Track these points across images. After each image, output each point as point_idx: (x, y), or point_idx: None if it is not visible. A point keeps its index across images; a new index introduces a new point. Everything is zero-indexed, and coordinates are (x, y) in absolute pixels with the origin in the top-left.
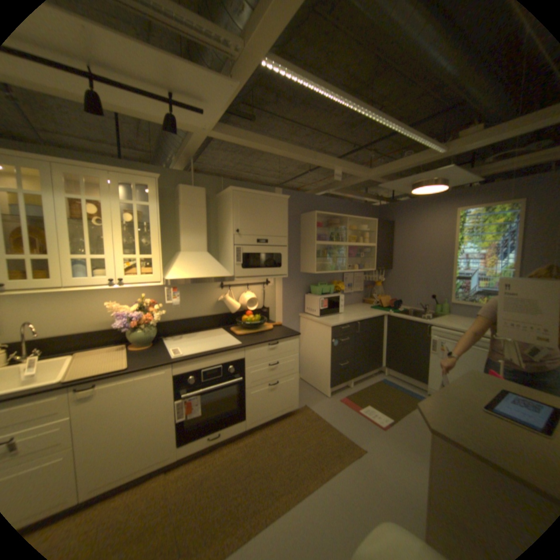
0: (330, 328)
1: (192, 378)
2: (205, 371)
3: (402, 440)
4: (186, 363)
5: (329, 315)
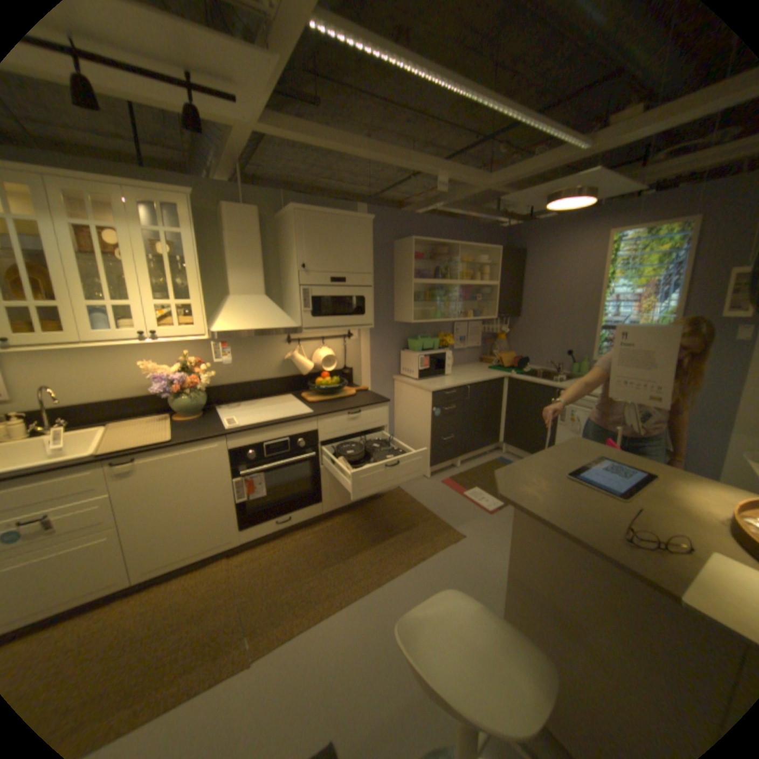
0: (430, 393)
1: (253, 452)
2: (269, 444)
3: (510, 524)
4: (245, 434)
5: (431, 377)
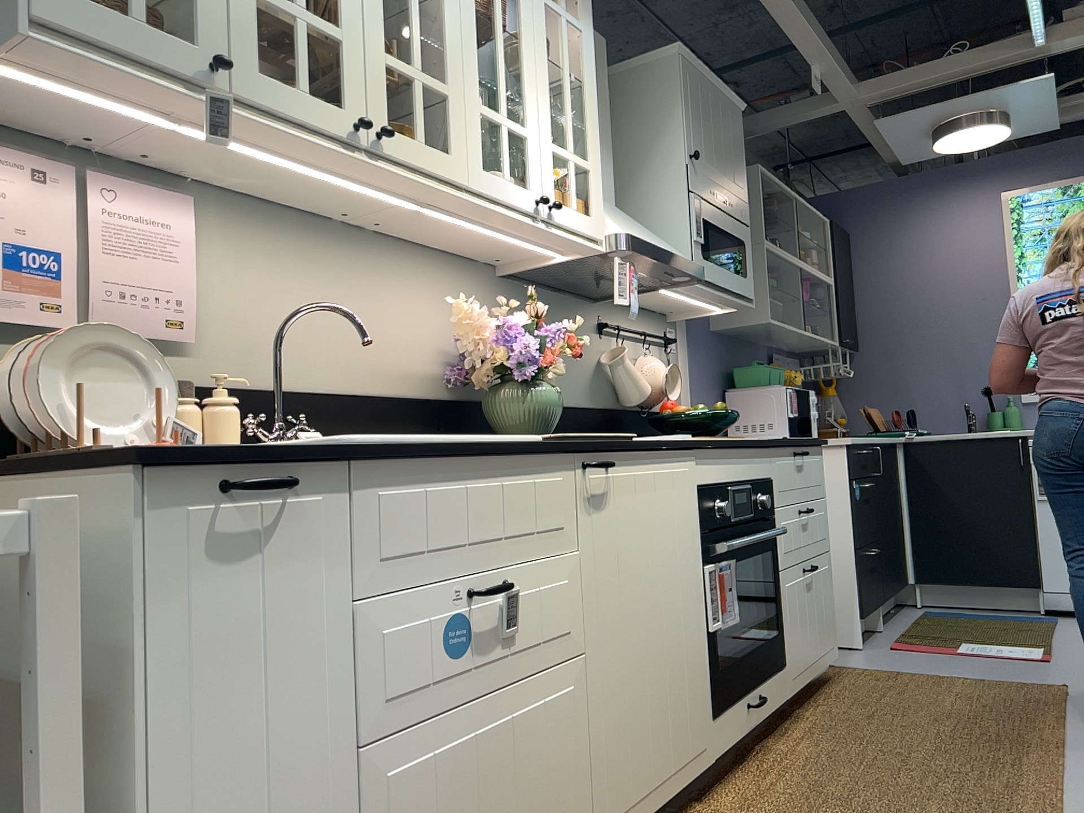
0: (843, 450)
1: (720, 503)
2: (734, 489)
3: None
4: (712, 456)
5: None
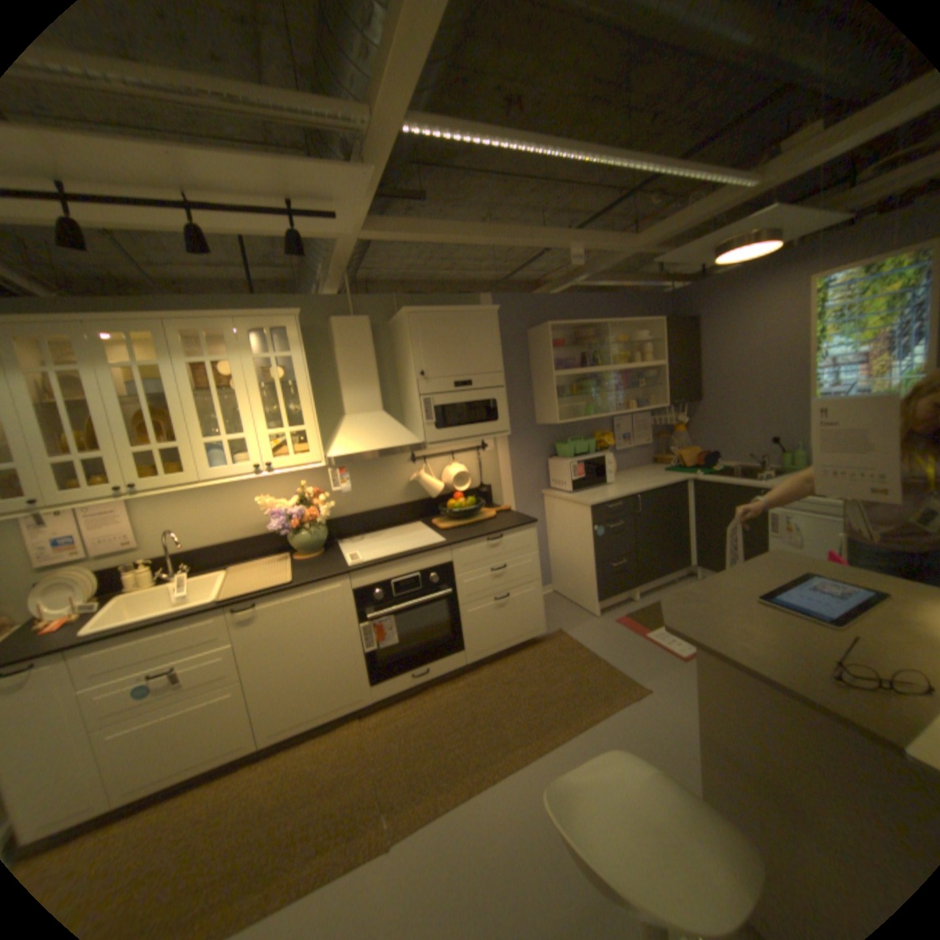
0: (589, 508)
1: (380, 591)
2: (397, 581)
3: None
4: (369, 571)
5: (590, 488)
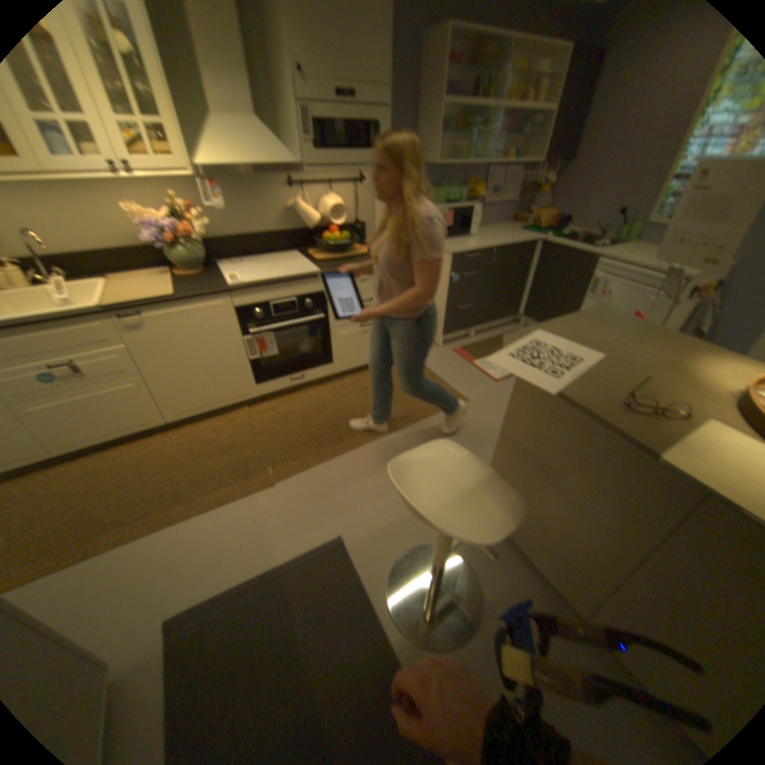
0: (451, 256)
1: (262, 312)
2: (277, 304)
3: None
4: (251, 294)
5: (455, 238)
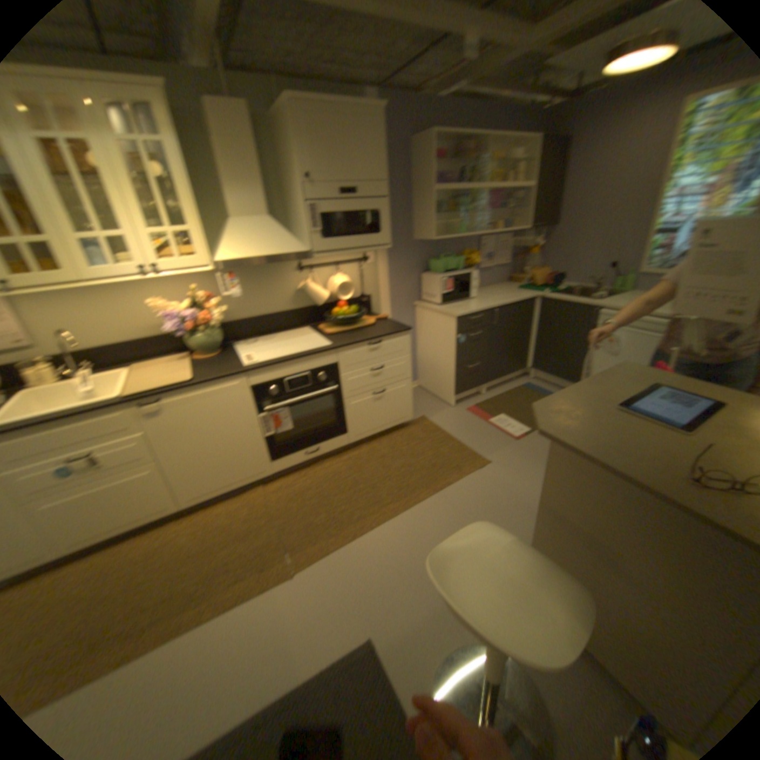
0: (453, 319)
1: (273, 389)
2: (287, 380)
3: (536, 449)
4: (262, 372)
5: (454, 302)
